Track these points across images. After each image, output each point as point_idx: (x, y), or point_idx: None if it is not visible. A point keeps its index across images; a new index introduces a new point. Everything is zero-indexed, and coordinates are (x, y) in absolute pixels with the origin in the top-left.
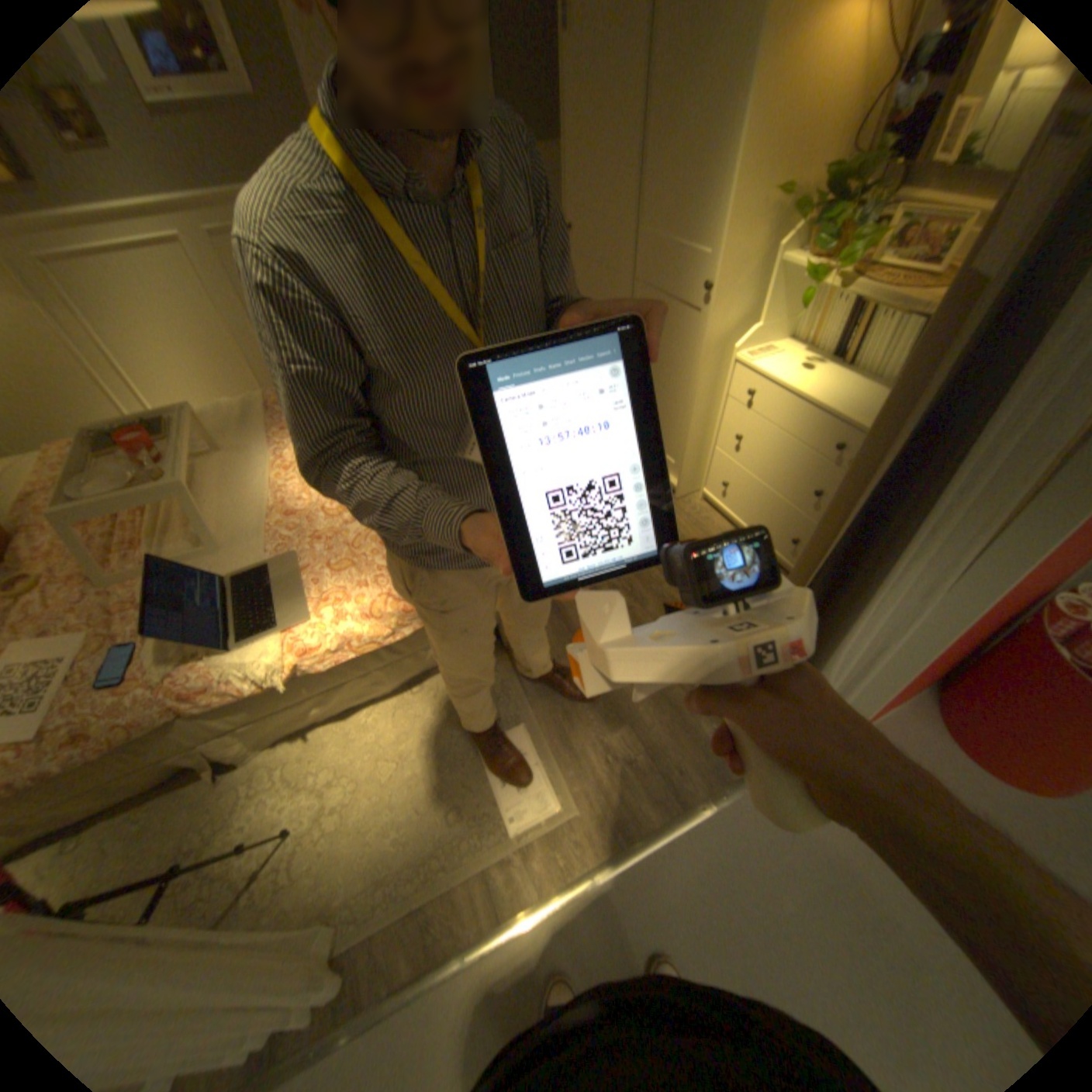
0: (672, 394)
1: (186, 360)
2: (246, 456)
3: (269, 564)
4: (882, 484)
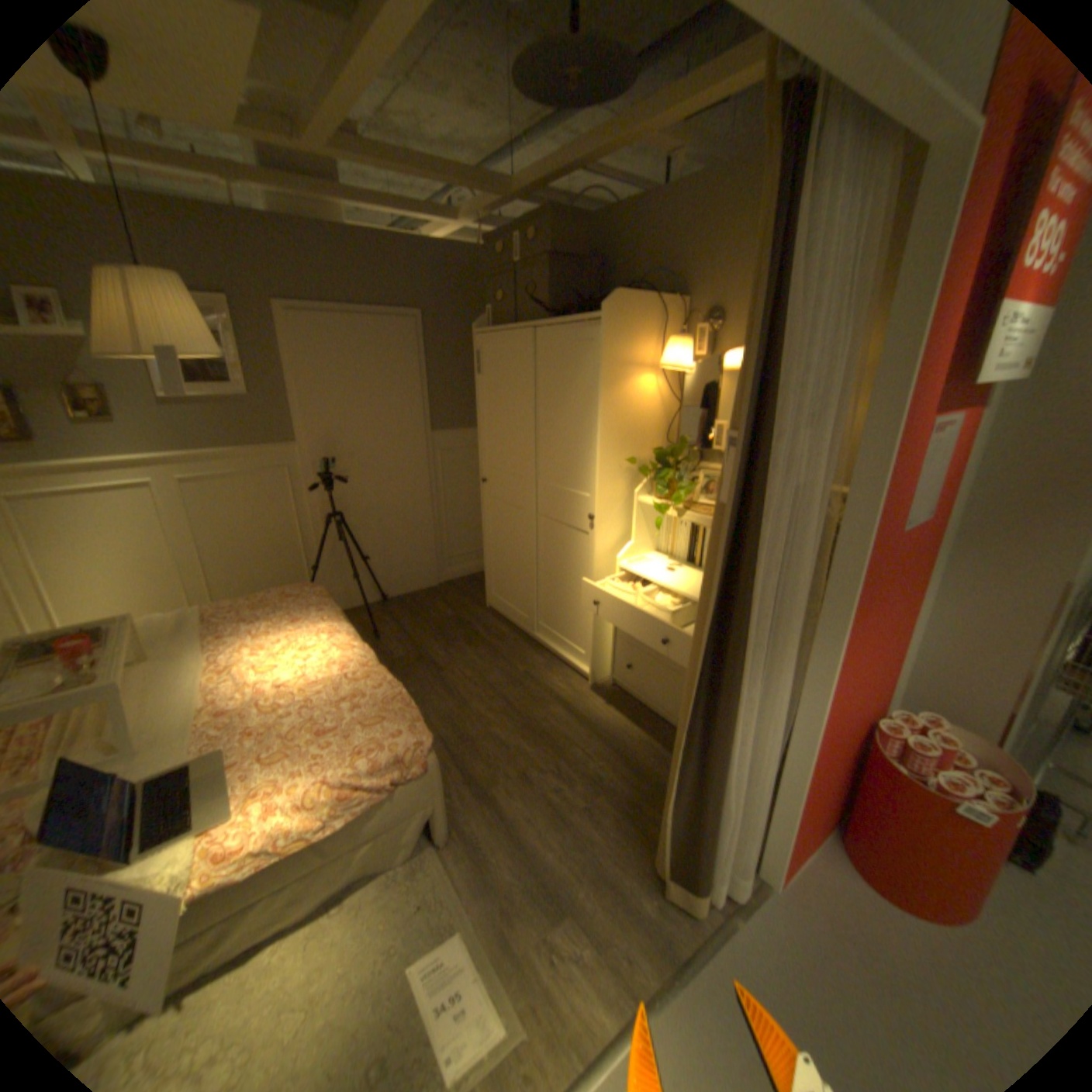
0: (575, 596)
1: (121, 581)
2: (177, 663)
3: (192, 764)
4: (719, 630)
